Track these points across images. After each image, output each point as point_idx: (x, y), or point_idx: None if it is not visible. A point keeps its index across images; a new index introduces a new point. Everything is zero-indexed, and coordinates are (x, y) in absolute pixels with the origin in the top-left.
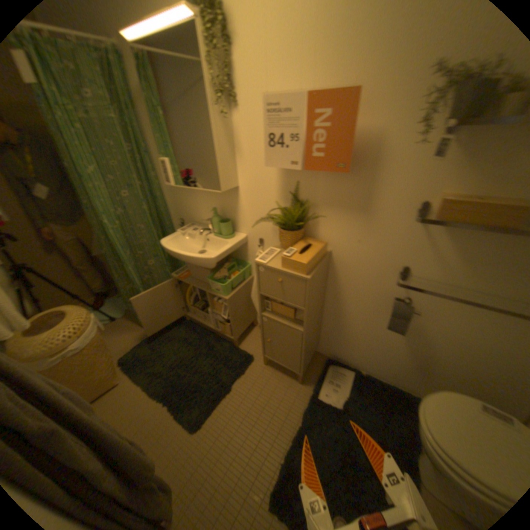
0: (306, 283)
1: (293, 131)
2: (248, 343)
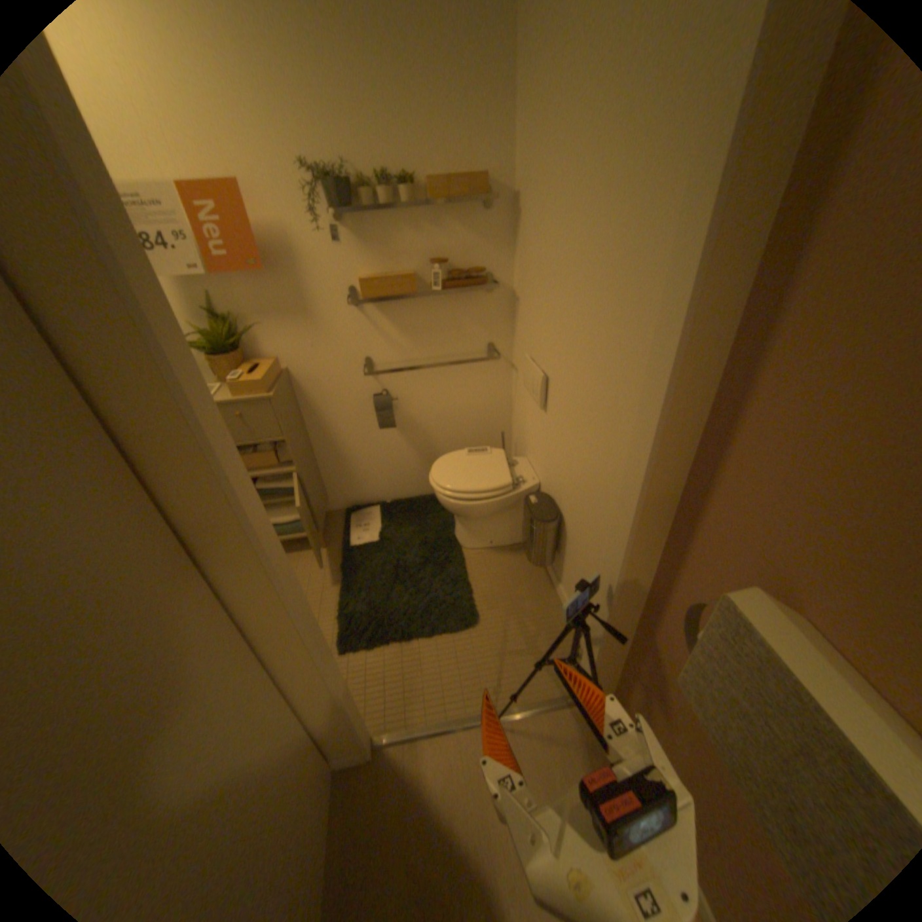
0: (272, 405)
1: (175, 230)
2: None
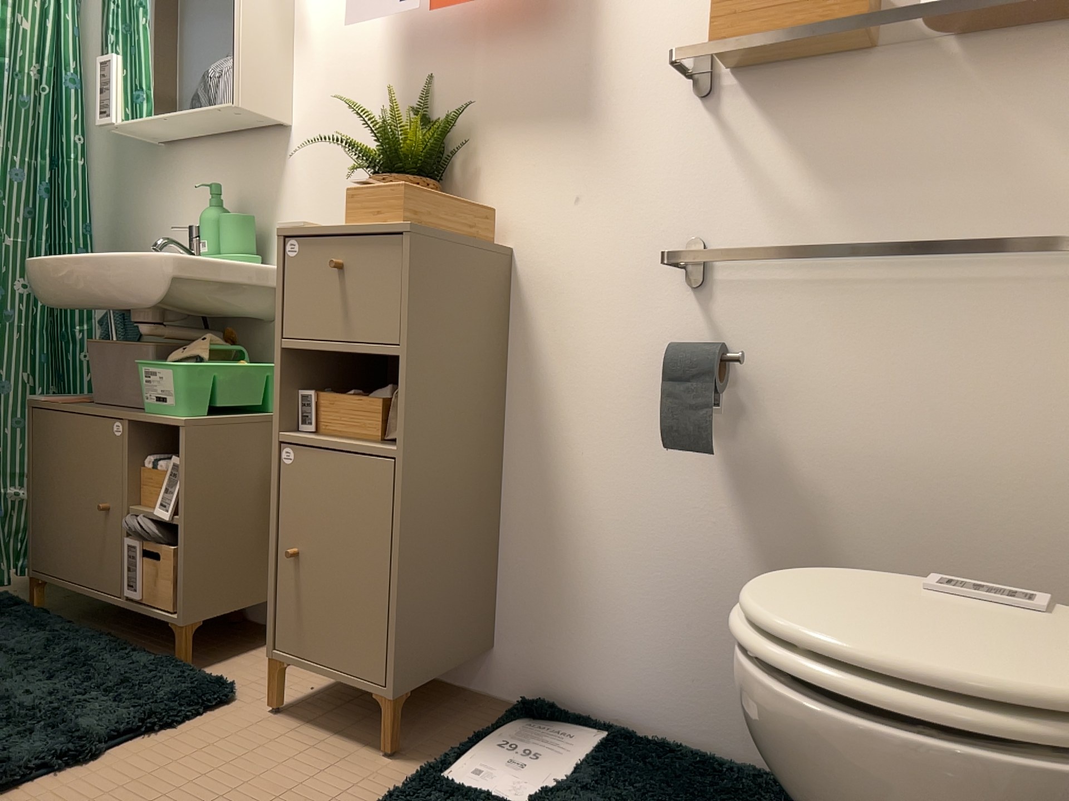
0: (404, 248)
1: None
2: (236, 666)
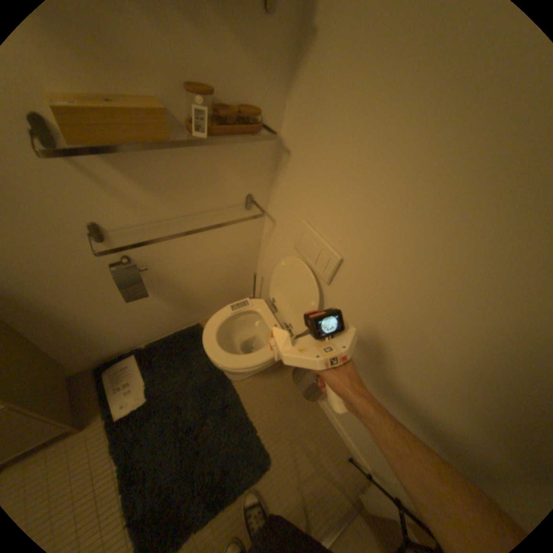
0: None
1: None
2: None
